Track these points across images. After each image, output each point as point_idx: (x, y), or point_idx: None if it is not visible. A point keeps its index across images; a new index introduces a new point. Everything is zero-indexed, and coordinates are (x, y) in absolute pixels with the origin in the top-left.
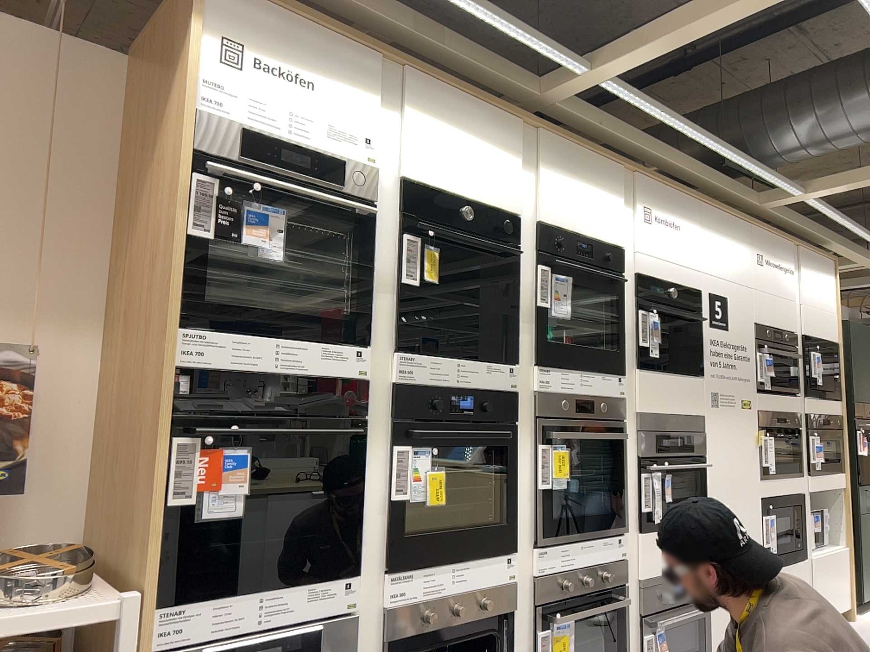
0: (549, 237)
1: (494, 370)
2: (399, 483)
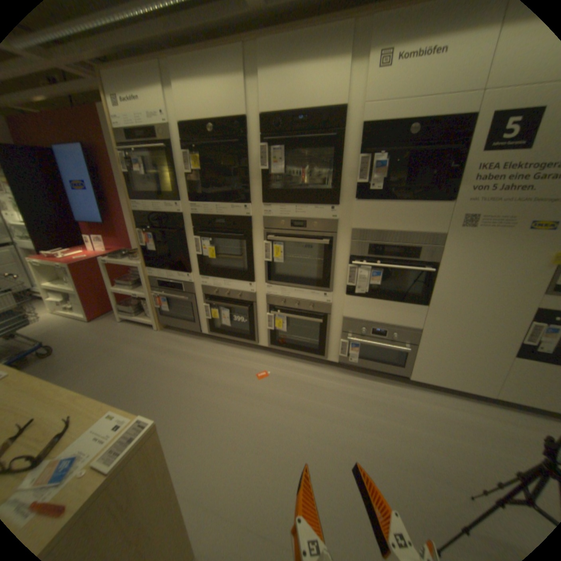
0: (272, 119)
1: (236, 208)
2: (196, 251)
